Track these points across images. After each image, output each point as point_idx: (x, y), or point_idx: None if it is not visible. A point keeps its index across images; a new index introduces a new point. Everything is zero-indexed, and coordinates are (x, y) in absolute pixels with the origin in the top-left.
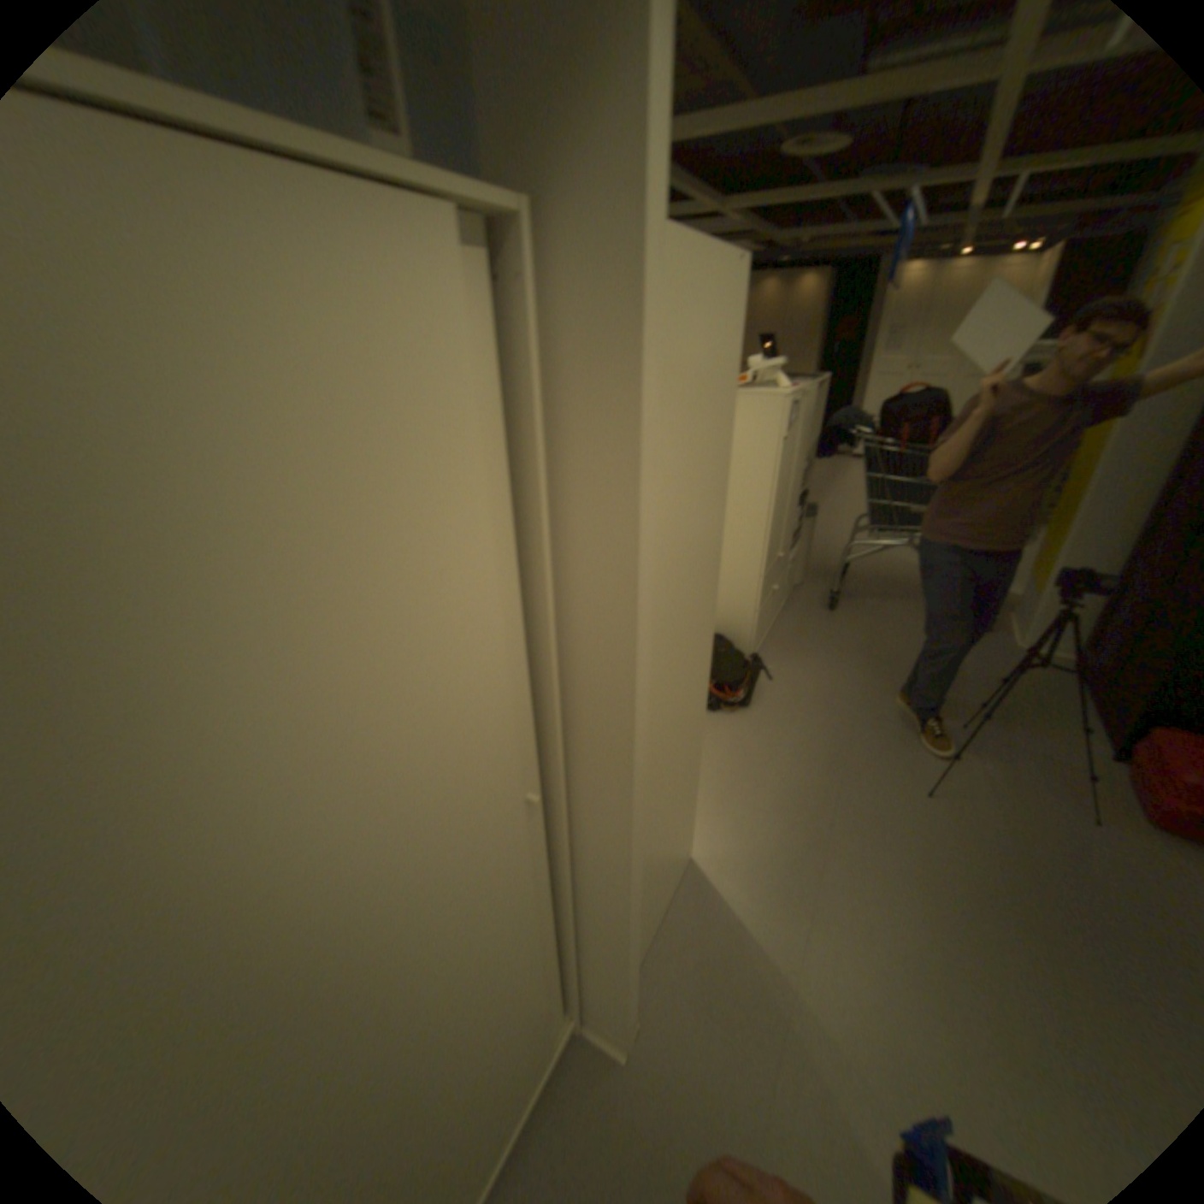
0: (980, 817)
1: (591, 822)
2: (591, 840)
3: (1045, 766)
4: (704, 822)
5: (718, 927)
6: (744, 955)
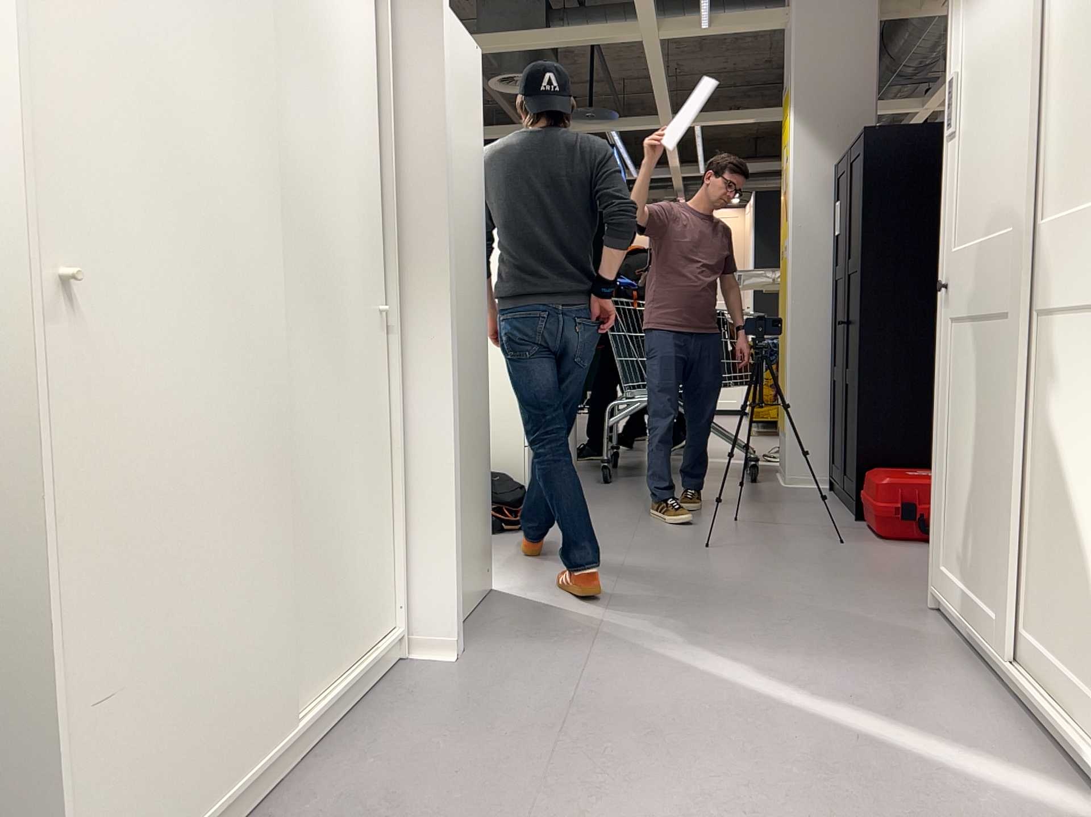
0: (742, 544)
1: (426, 353)
2: (426, 371)
3: (793, 523)
4: (501, 569)
5: (528, 601)
6: (554, 606)
